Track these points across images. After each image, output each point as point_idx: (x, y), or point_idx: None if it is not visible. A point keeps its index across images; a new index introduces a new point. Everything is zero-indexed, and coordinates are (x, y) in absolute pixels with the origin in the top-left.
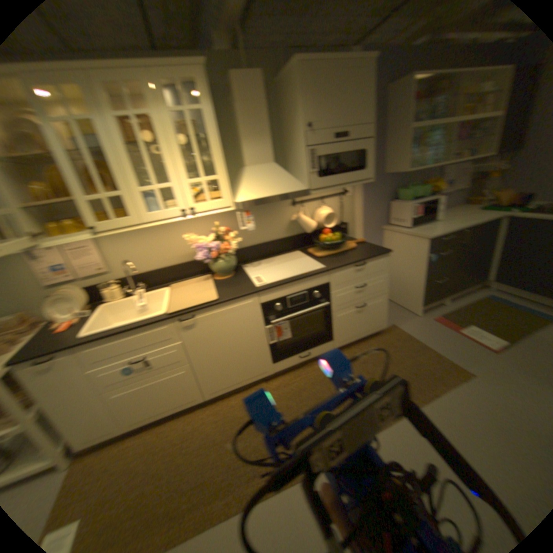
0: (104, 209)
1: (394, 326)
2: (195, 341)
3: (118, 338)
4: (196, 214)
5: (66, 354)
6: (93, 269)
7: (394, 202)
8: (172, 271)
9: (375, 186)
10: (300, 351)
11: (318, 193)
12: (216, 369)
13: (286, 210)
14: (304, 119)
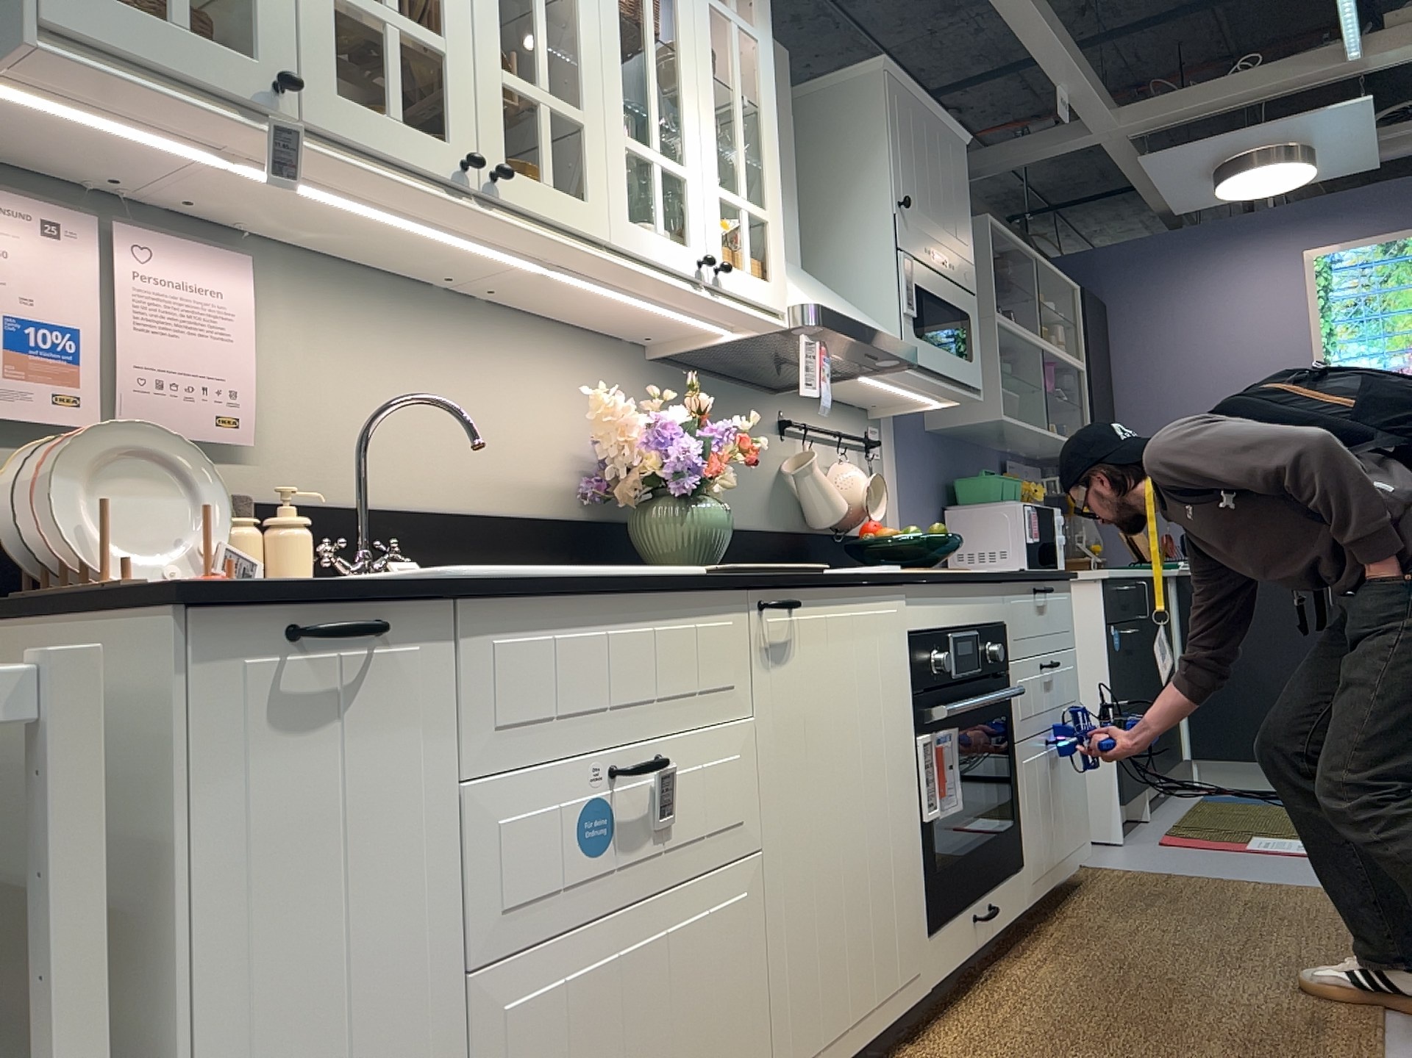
0: (546, 142)
1: (1092, 866)
2: (791, 725)
3: (615, 611)
4: (722, 294)
5: (445, 621)
6: (225, 411)
7: (962, 510)
8: (486, 538)
9: (919, 457)
10: (978, 887)
11: (831, 422)
12: (822, 903)
13: (775, 442)
14: (898, 189)
